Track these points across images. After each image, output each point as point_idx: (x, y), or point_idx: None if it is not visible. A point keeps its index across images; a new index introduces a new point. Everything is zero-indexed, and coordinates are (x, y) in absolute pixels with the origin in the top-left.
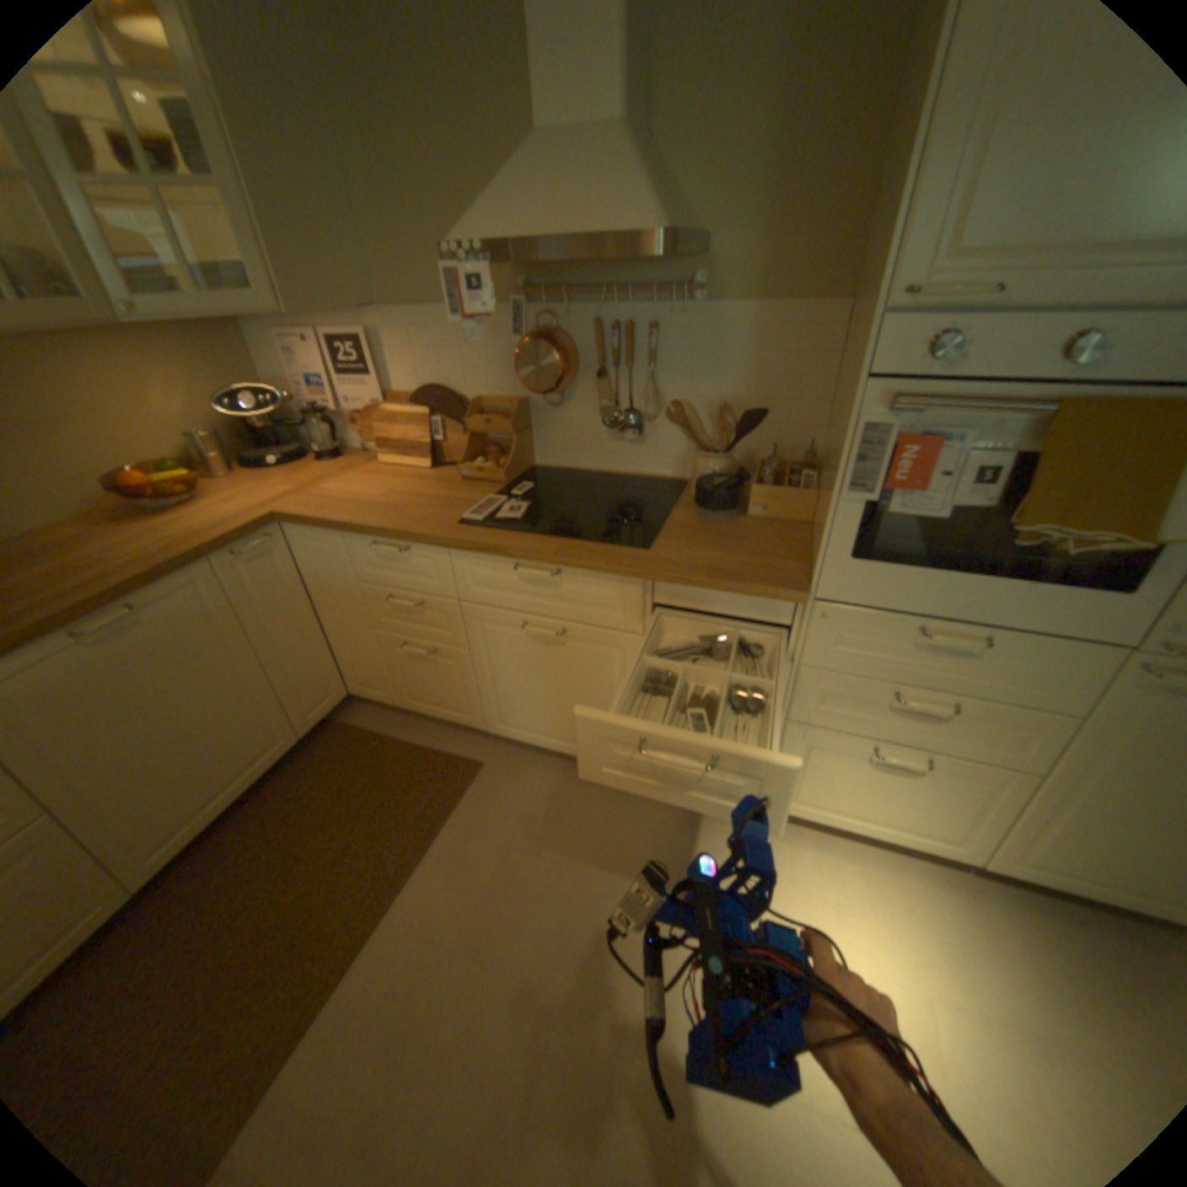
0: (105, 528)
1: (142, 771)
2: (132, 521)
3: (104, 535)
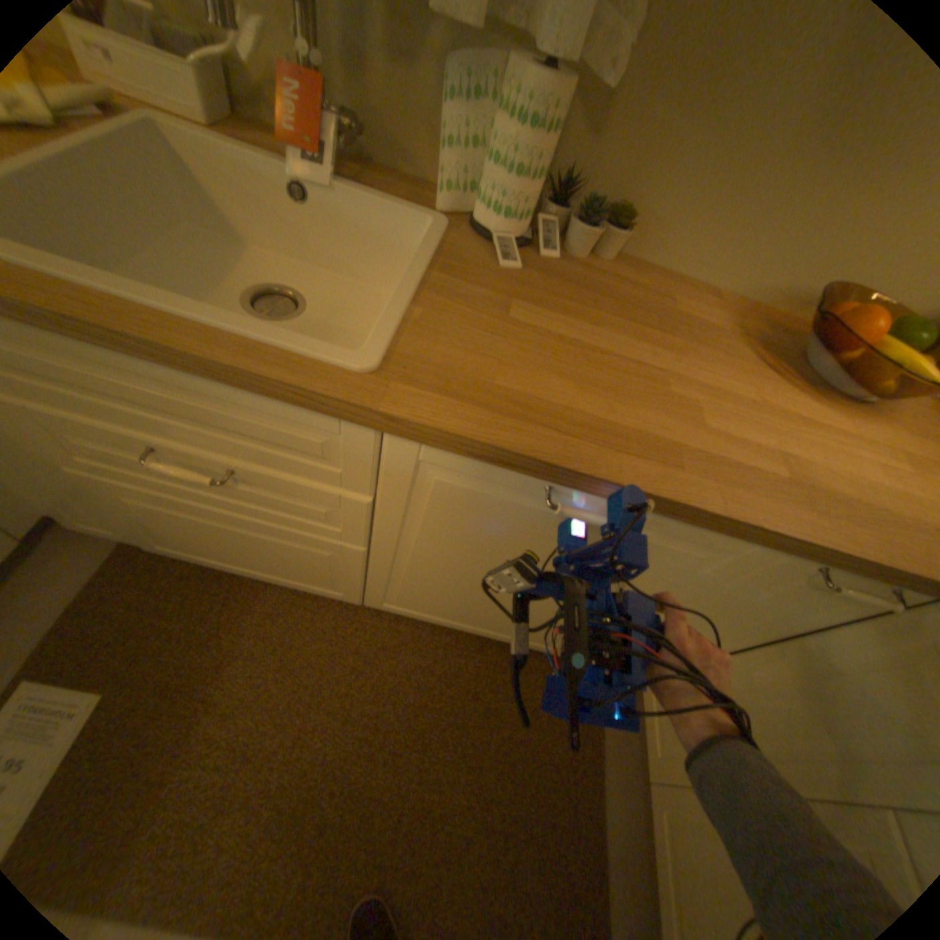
0: (752, 347)
1: (448, 587)
2: (785, 369)
3: (742, 360)
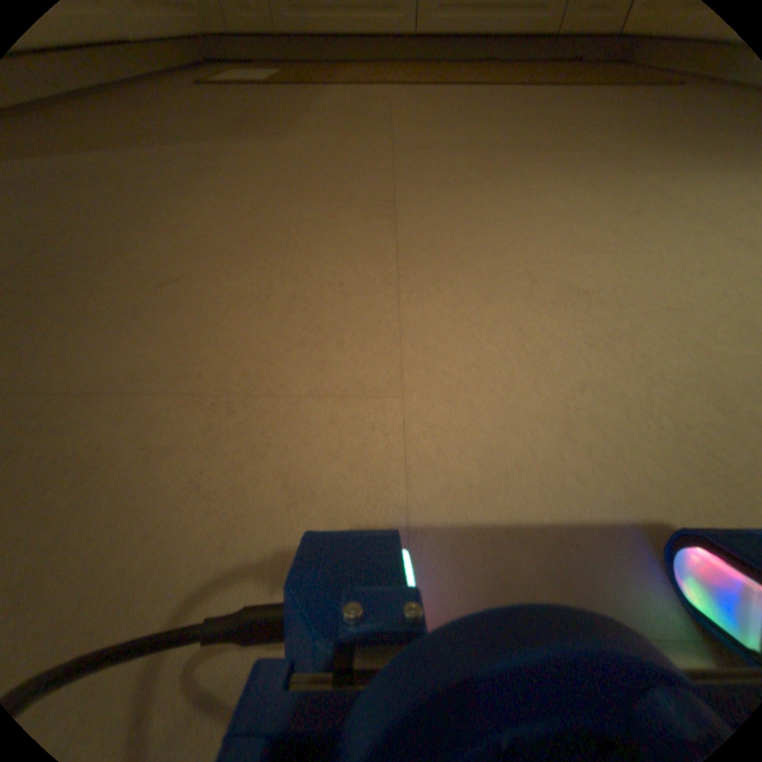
0: None
1: None
2: None
3: None
